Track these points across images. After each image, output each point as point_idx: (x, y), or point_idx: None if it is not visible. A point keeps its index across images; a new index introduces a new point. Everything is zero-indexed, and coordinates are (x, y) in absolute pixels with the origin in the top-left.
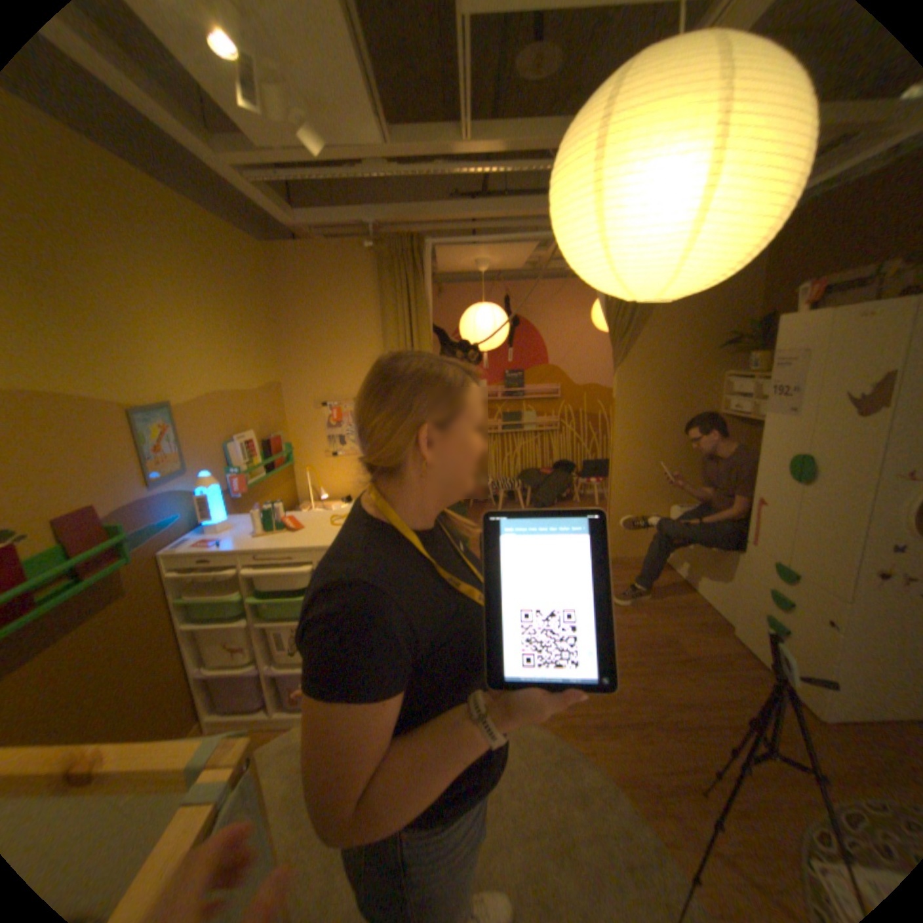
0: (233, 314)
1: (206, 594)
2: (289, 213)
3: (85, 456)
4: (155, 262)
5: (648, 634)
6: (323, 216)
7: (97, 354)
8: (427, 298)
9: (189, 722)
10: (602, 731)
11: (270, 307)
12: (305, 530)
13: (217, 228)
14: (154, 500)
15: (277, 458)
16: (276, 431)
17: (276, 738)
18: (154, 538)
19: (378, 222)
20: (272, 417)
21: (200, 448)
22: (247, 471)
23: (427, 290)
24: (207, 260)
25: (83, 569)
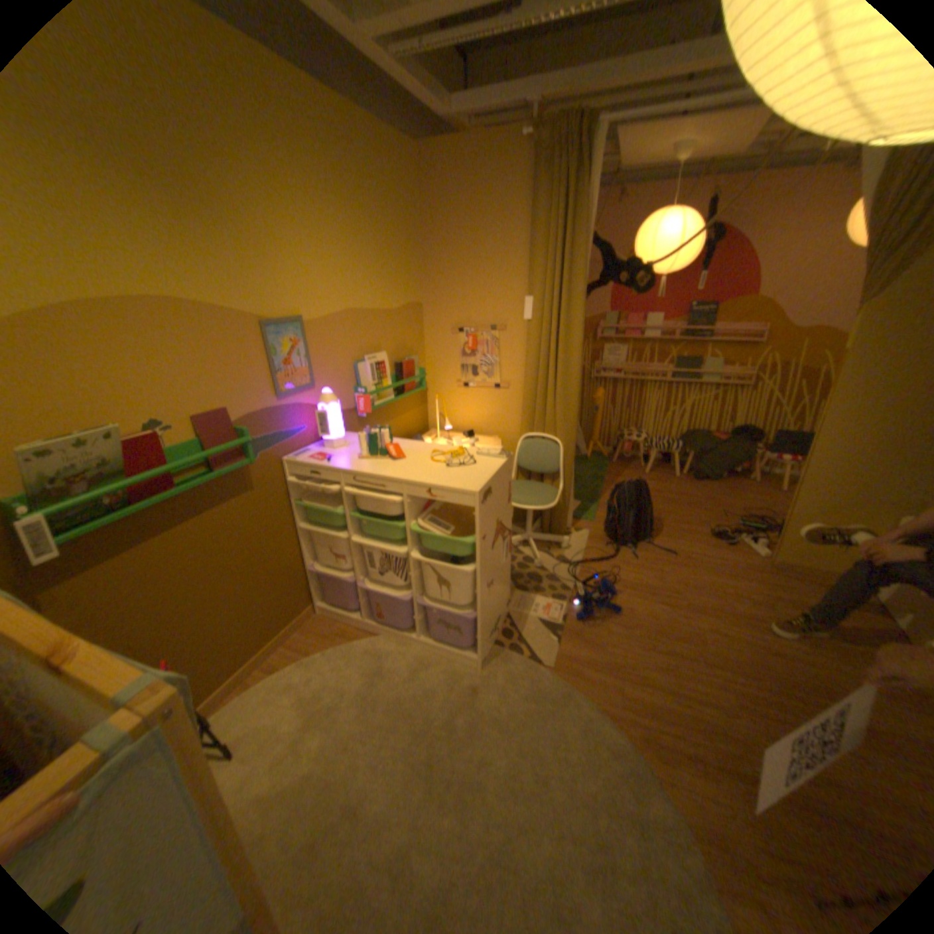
0: (377, 226)
1: (321, 501)
2: (444, 99)
3: (222, 363)
4: (296, 166)
5: (805, 673)
6: (482, 98)
7: (235, 264)
8: (592, 199)
9: (306, 602)
10: (696, 764)
11: (419, 218)
12: (407, 460)
13: (366, 125)
14: (284, 410)
15: (407, 382)
16: (412, 355)
17: (366, 638)
18: (282, 444)
19: (546, 98)
20: (410, 340)
21: (331, 365)
22: (376, 393)
23: (593, 189)
24: (352, 164)
25: (215, 462)
